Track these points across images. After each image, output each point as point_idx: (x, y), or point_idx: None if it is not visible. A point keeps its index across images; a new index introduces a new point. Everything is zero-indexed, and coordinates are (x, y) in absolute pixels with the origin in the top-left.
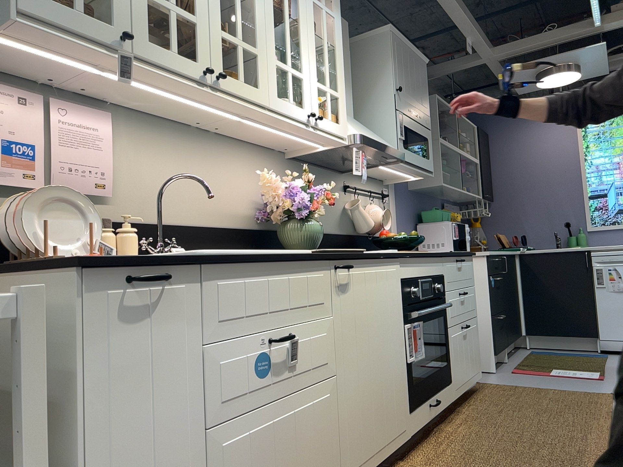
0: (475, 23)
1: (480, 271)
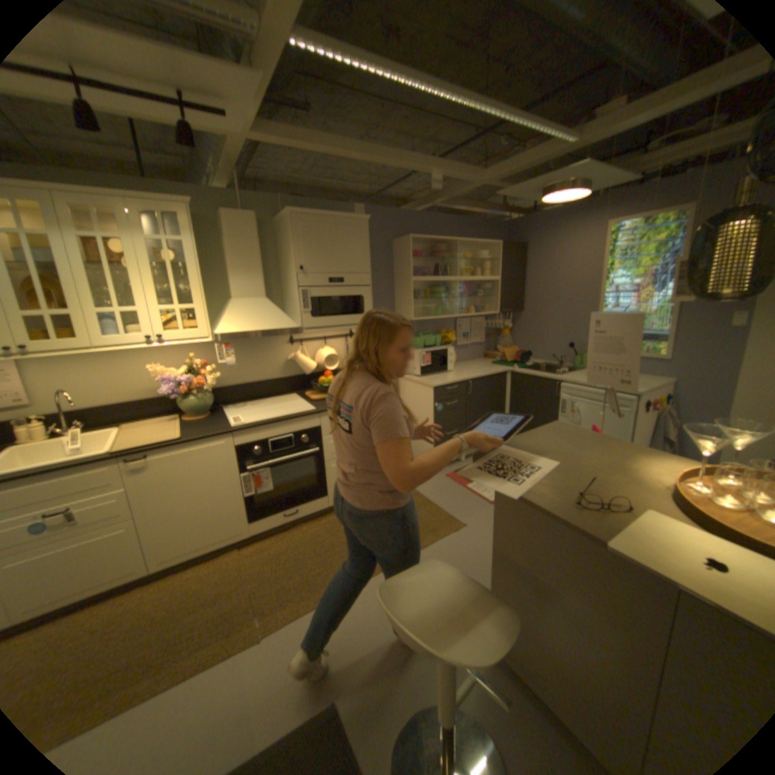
0: (432, 158)
1: (429, 398)
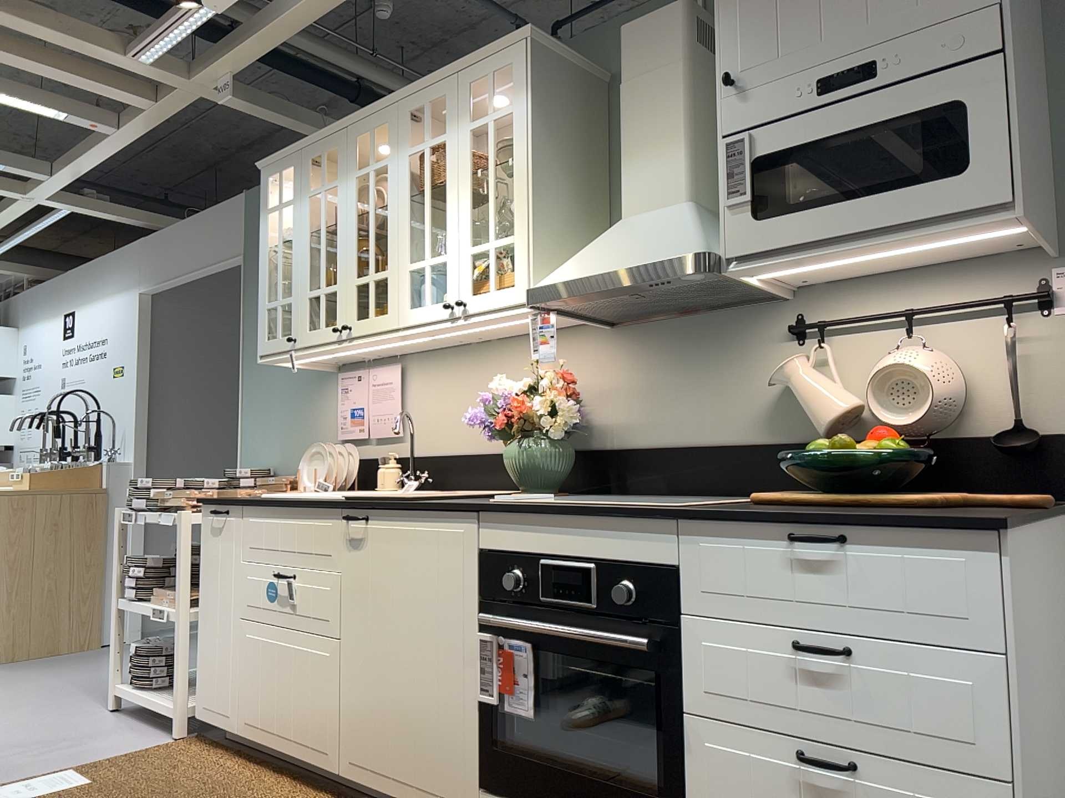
0: None
1: None
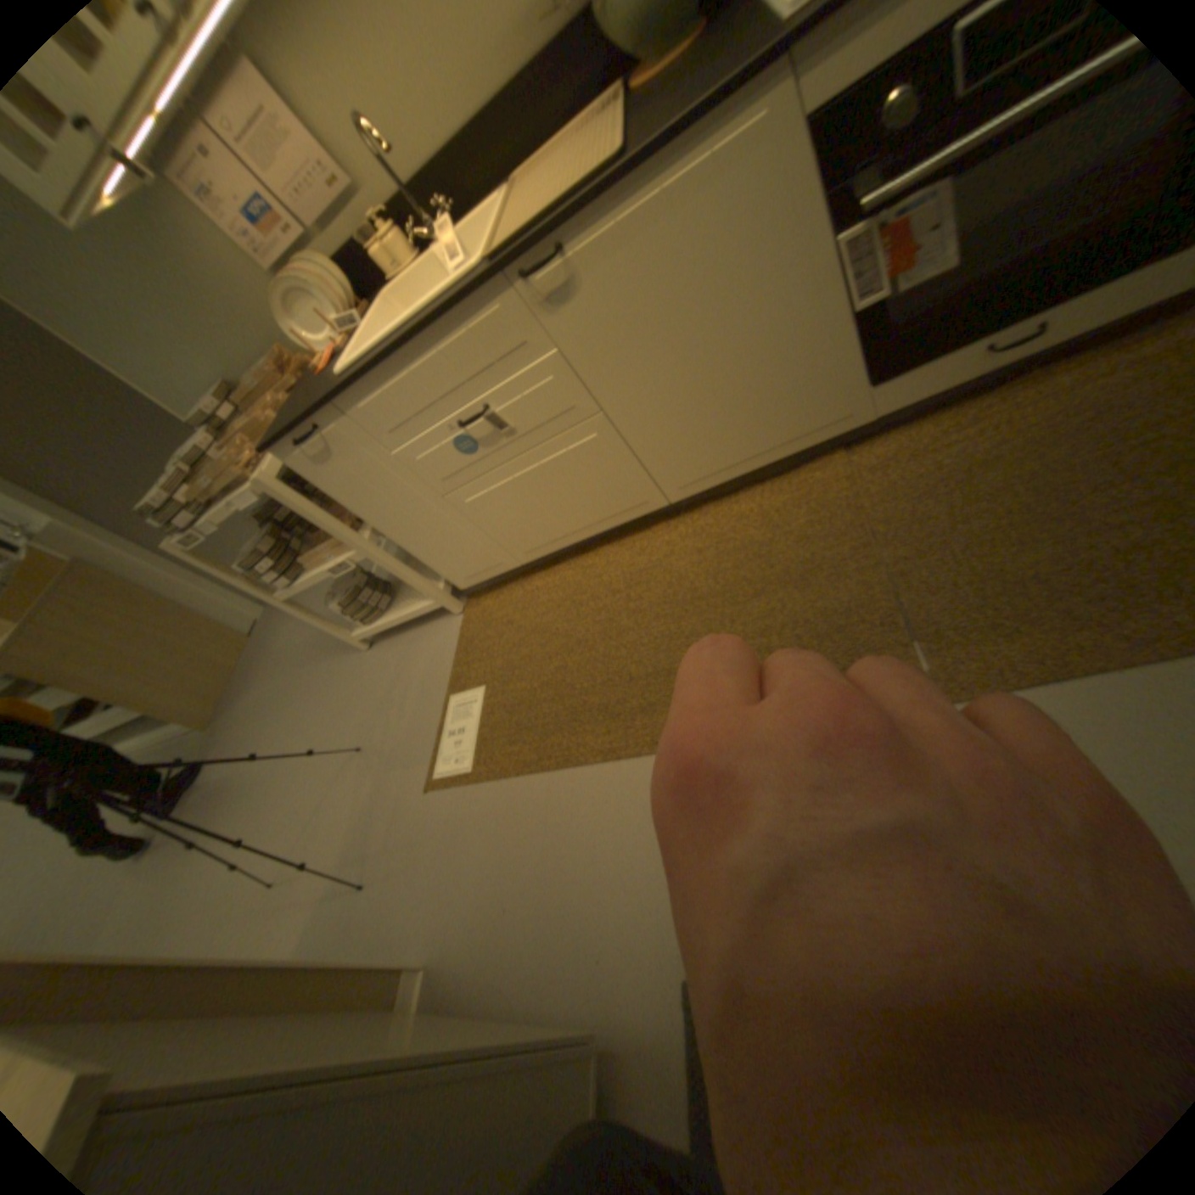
0: None
1: None
